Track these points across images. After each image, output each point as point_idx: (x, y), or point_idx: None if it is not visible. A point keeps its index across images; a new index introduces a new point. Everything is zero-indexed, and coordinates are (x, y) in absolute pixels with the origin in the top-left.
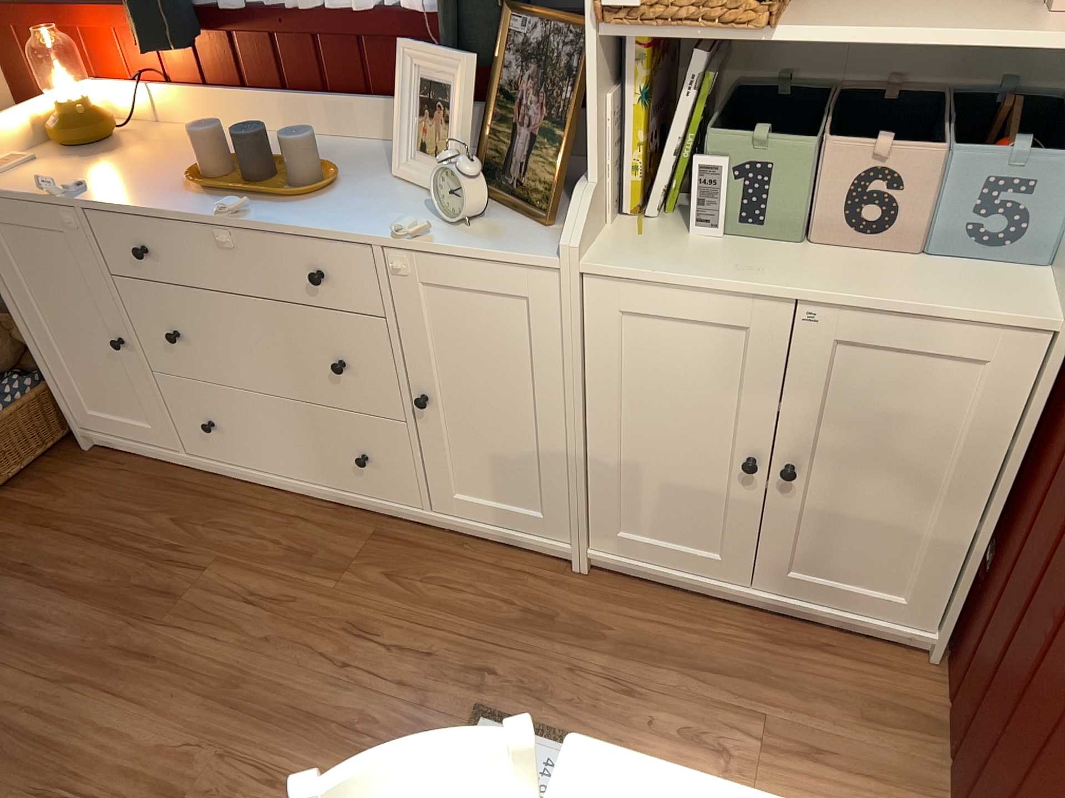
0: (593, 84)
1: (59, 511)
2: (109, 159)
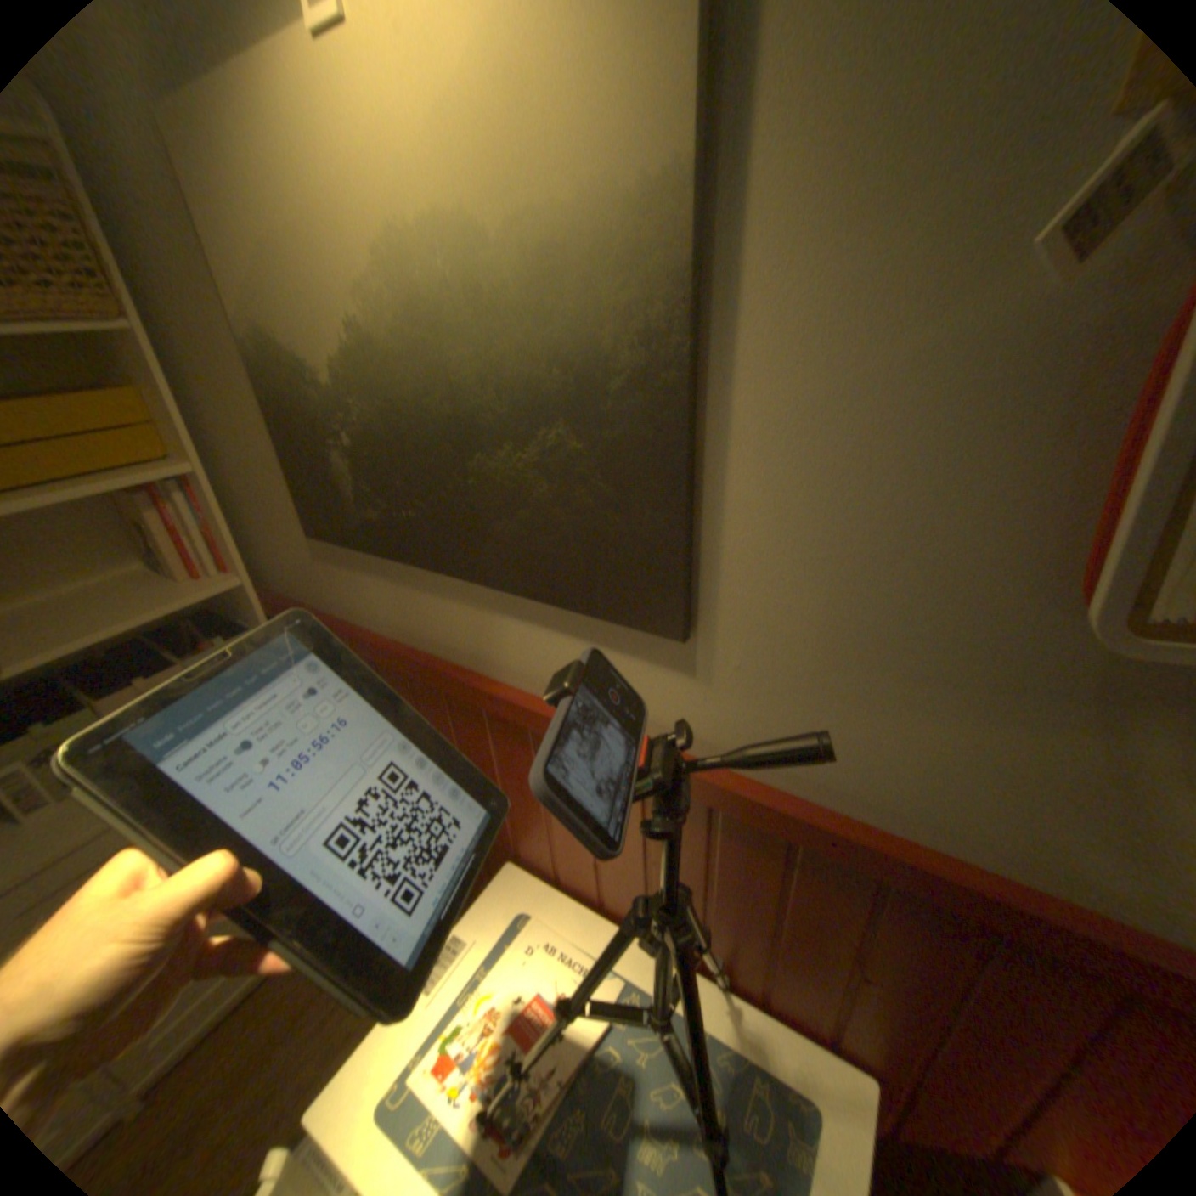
0: None
1: None
2: None
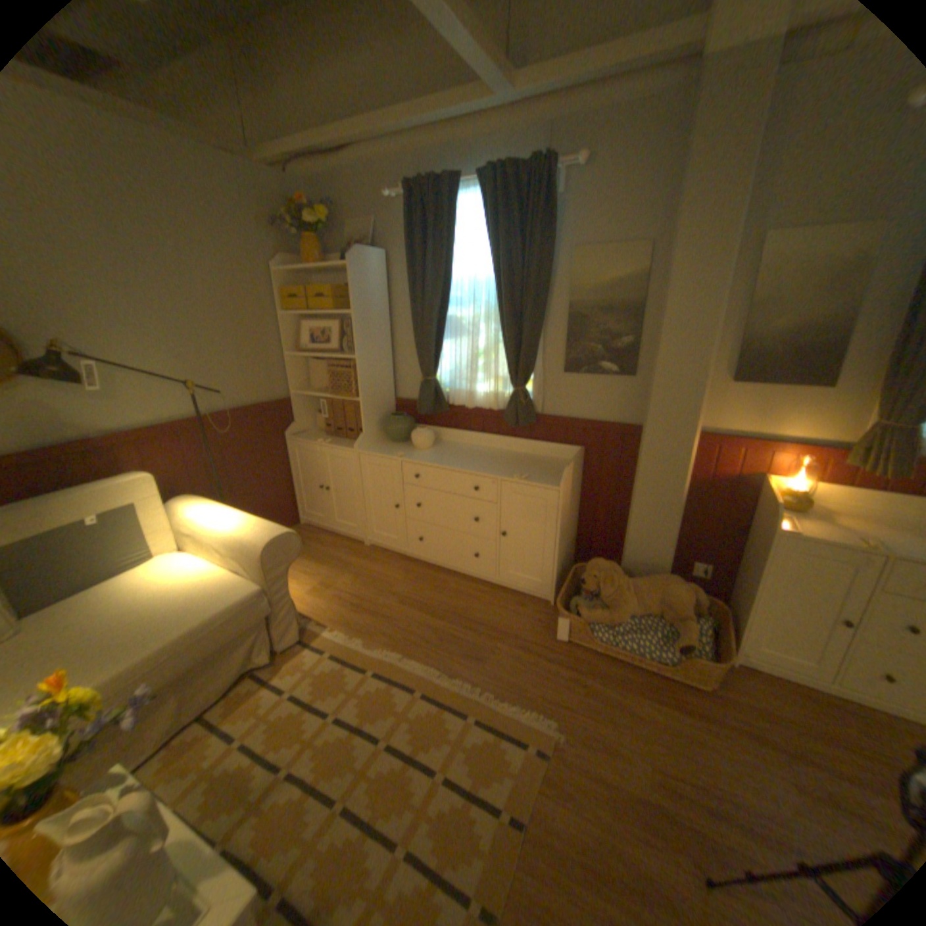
0: None
1: (770, 714)
2: (839, 524)
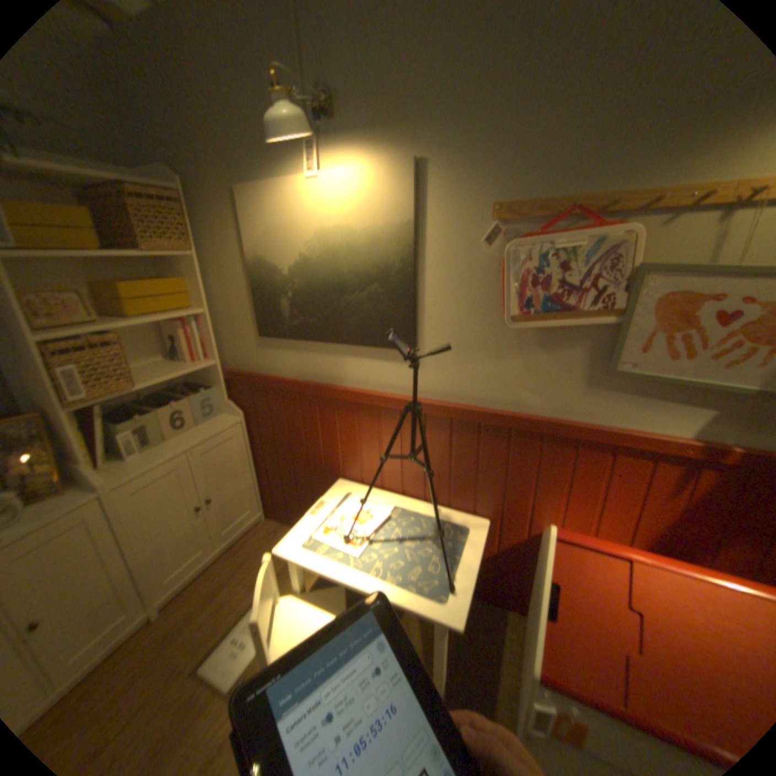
0: (68, 431)
1: None
2: None
